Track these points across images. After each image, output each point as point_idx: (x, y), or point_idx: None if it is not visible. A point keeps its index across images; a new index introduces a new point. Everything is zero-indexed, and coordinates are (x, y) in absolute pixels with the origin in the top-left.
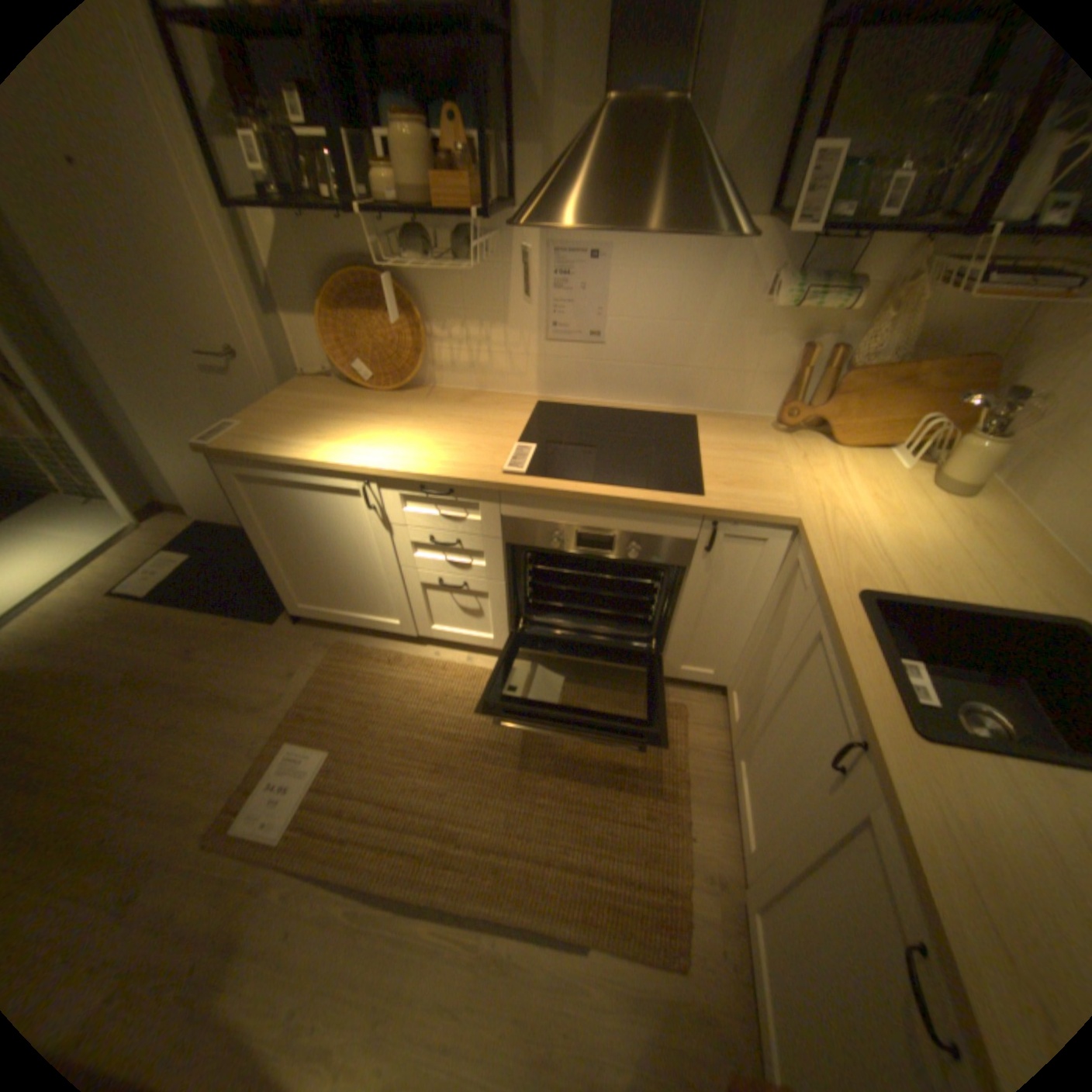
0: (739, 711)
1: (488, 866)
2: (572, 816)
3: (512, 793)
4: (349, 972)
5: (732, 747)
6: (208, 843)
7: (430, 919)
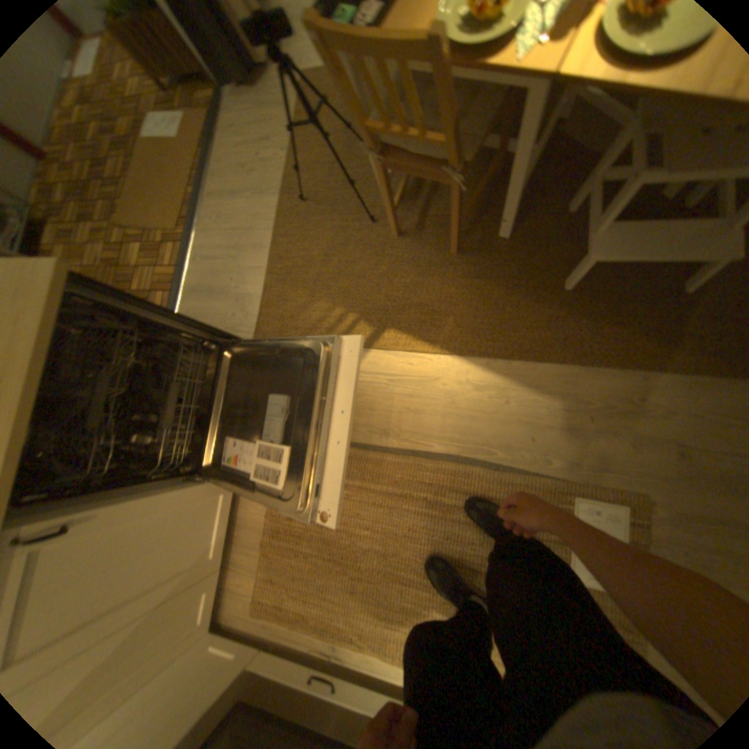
0: (196, 605)
1: (398, 488)
2: (342, 523)
3: (387, 541)
4: (477, 427)
5: (217, 573)
6: (641, 502)
7: (432, 456)
